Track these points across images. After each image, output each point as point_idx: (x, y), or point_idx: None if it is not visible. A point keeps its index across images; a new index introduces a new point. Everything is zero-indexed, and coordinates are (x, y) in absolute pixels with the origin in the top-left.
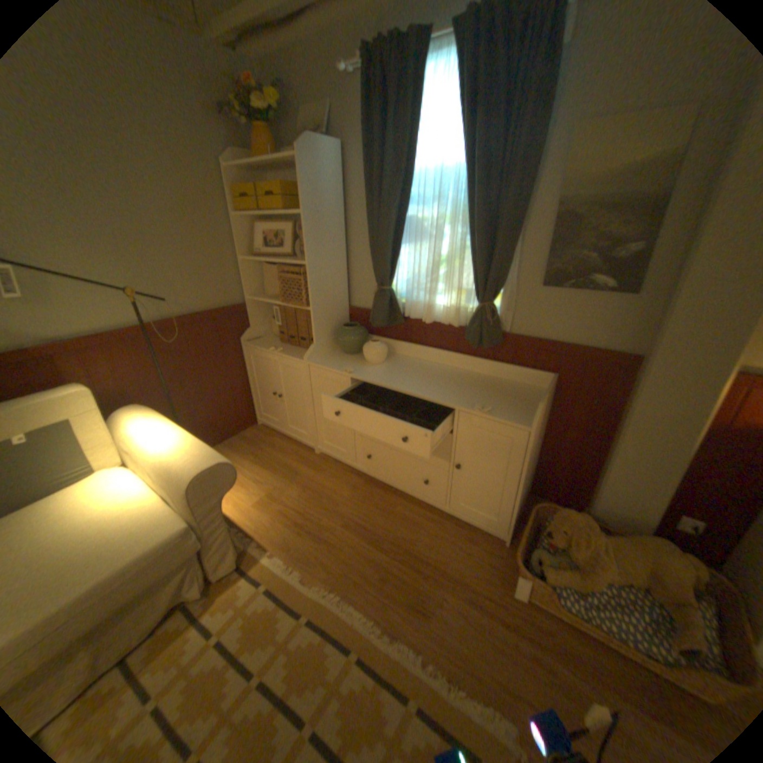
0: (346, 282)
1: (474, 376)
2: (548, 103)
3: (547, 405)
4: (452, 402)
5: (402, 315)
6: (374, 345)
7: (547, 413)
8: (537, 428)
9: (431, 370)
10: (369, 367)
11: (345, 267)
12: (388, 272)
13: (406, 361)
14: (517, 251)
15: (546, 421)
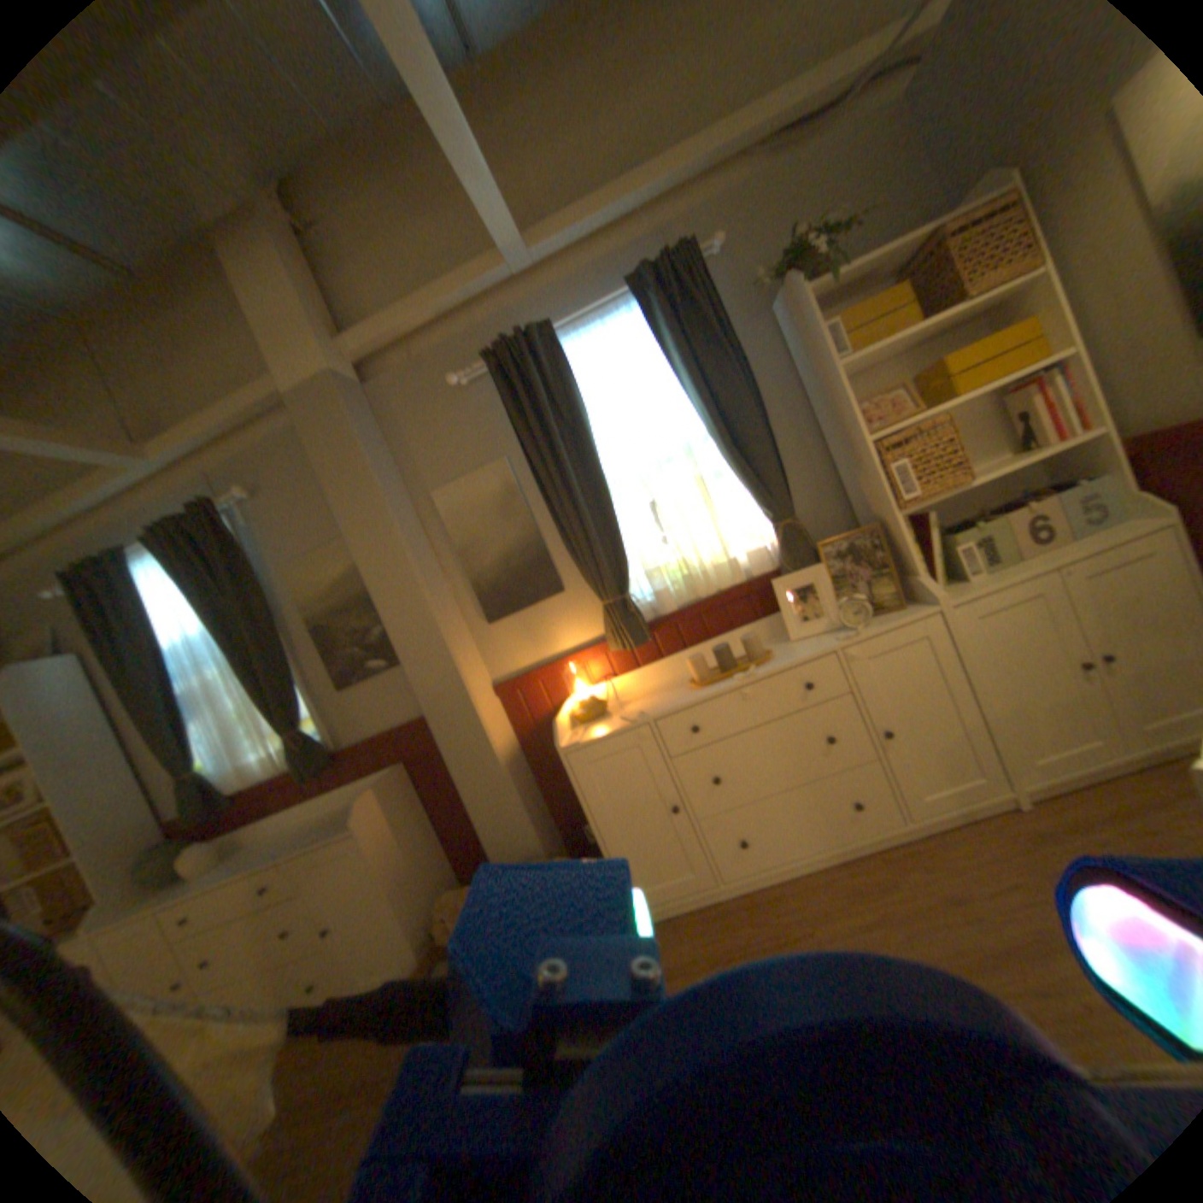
0: (137, 796)
1: (326, 814)
2: (242, 564)
3: (393, 797)
4: (275, 856)
5: (219, 794)
6: (184, 852)
7: (413, 806)
8: (361, 825)
9: (275, 838)
10: (186, 883)
11: (128, 778)
12: (173, 756)
13: (247, 847)
14: (294, 672)
15: (417, 815)
